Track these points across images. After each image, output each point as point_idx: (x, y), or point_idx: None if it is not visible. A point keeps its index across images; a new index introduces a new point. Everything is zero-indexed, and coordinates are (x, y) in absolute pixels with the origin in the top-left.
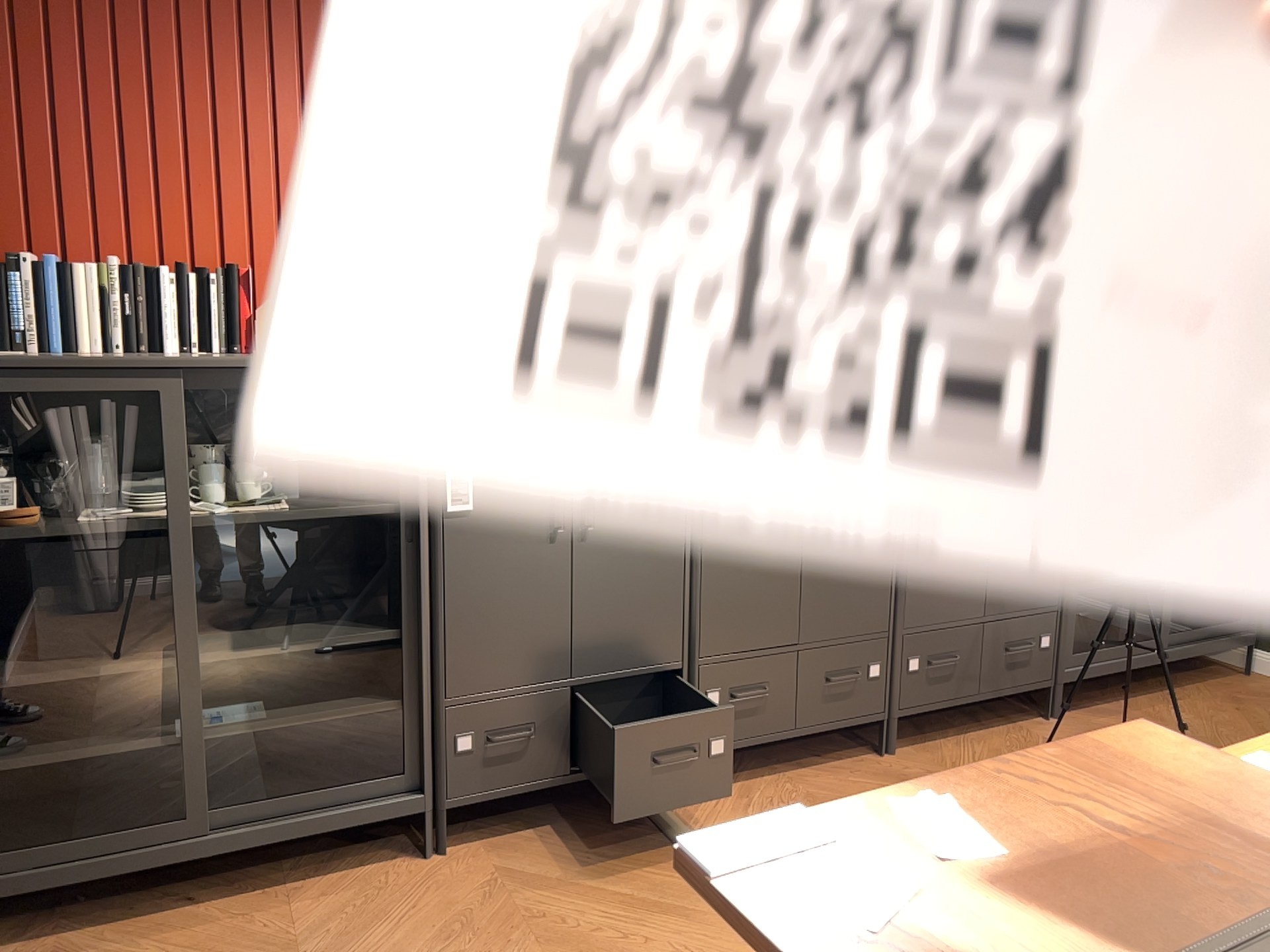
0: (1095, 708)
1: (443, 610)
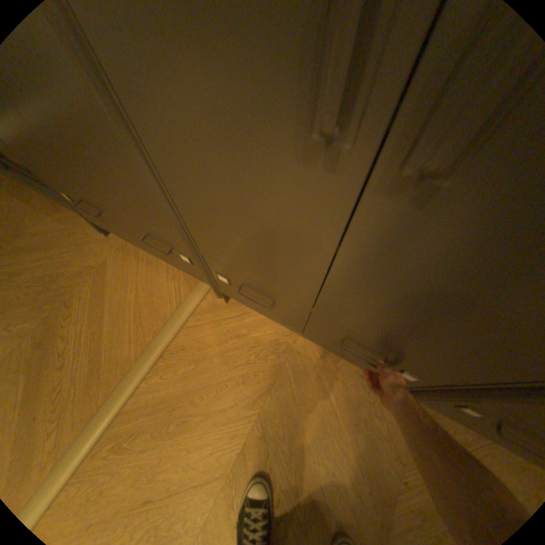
0: None
1: None
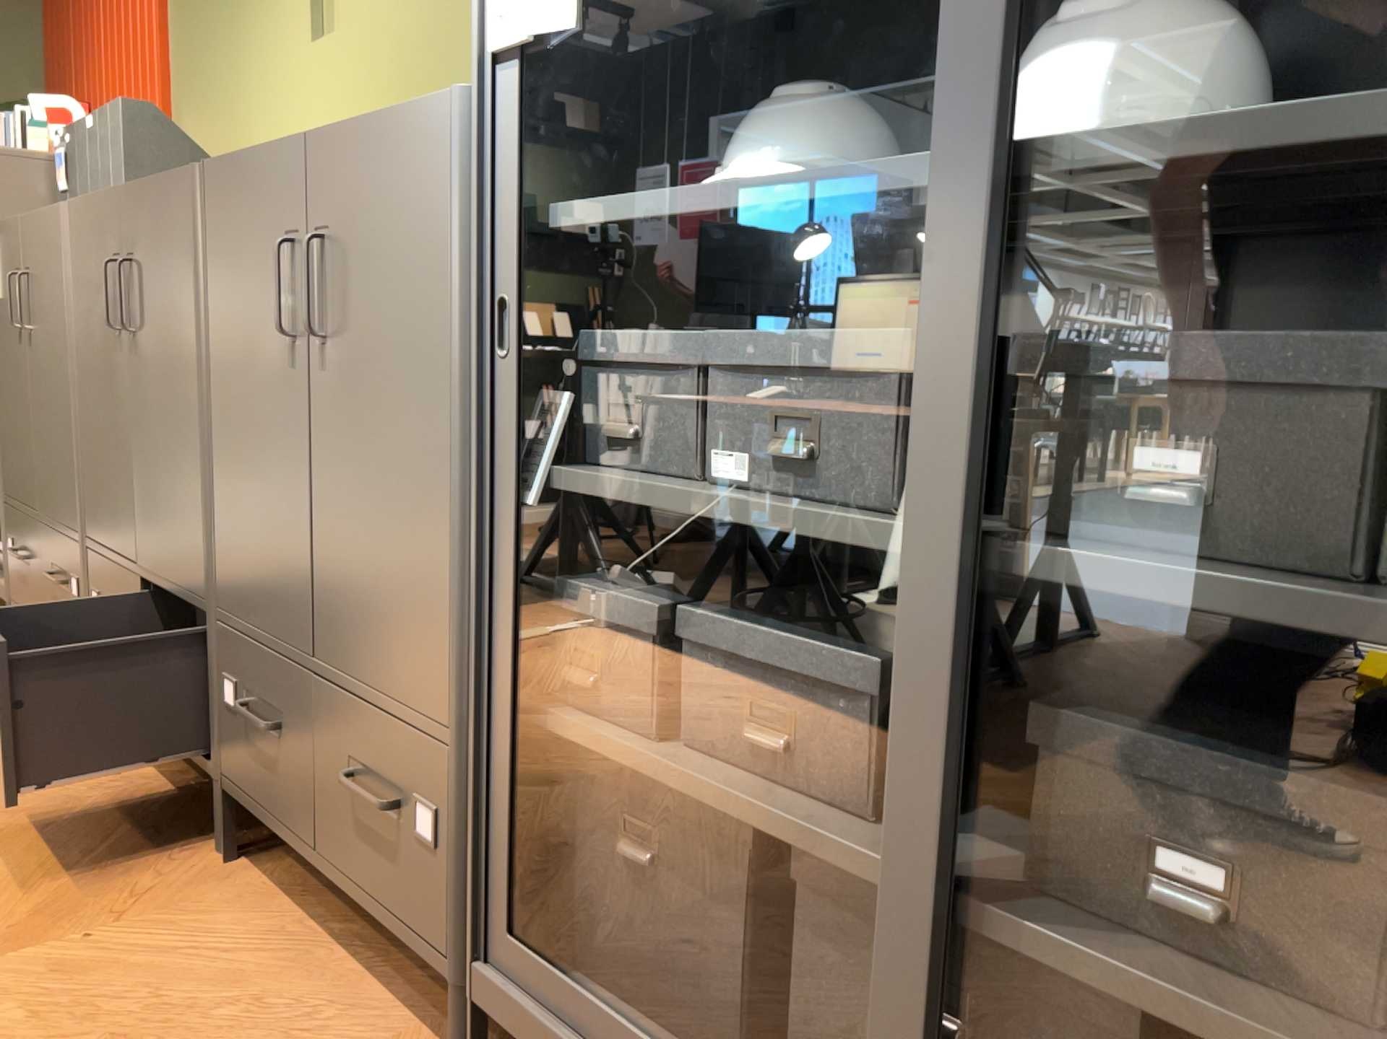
0: None
1: None
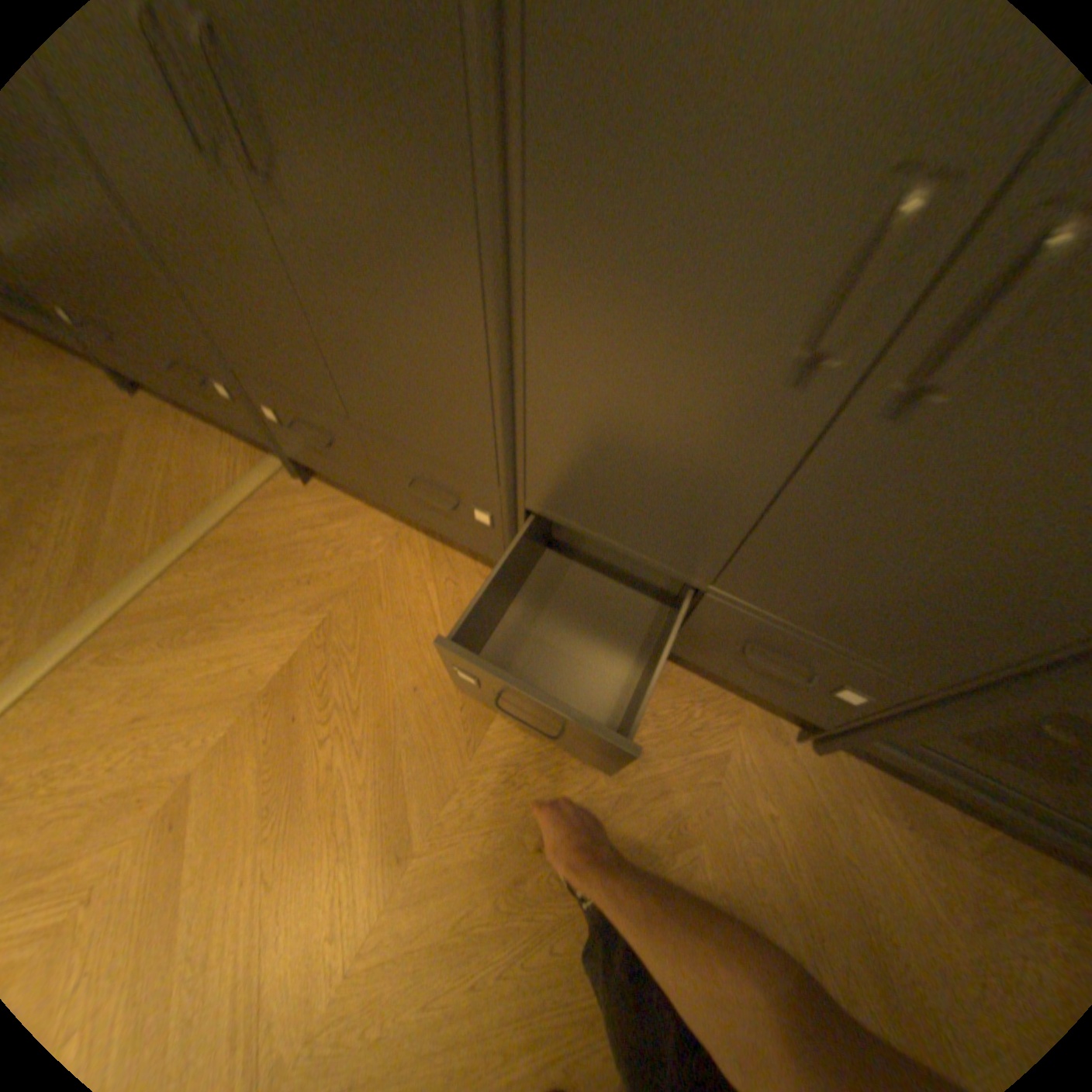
0: (918, 796)
1: None
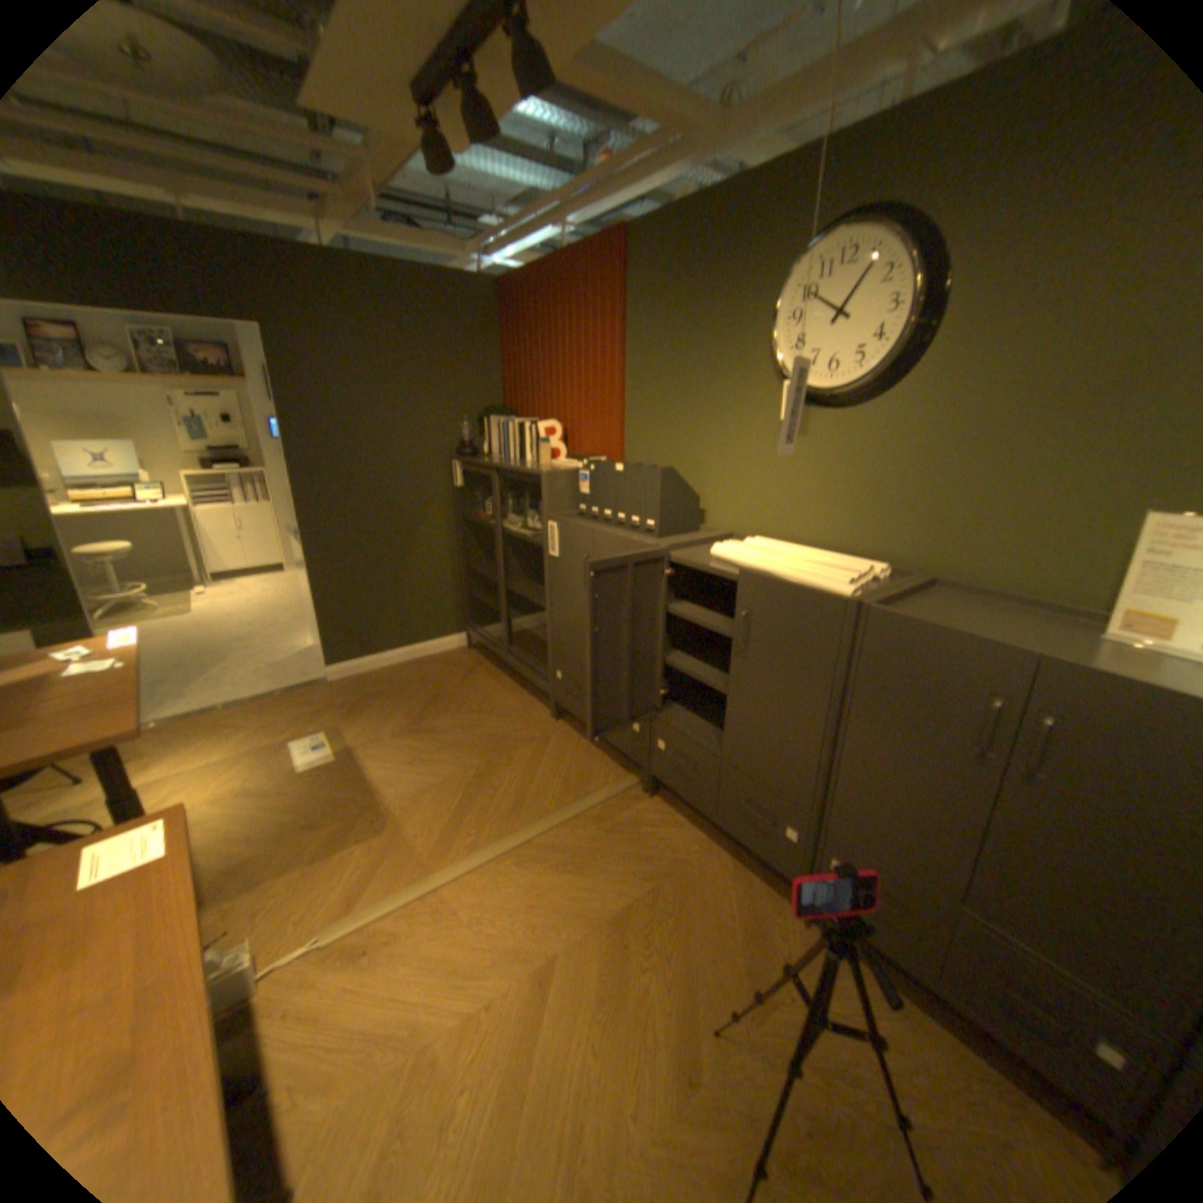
0: None
1: (553, 605)
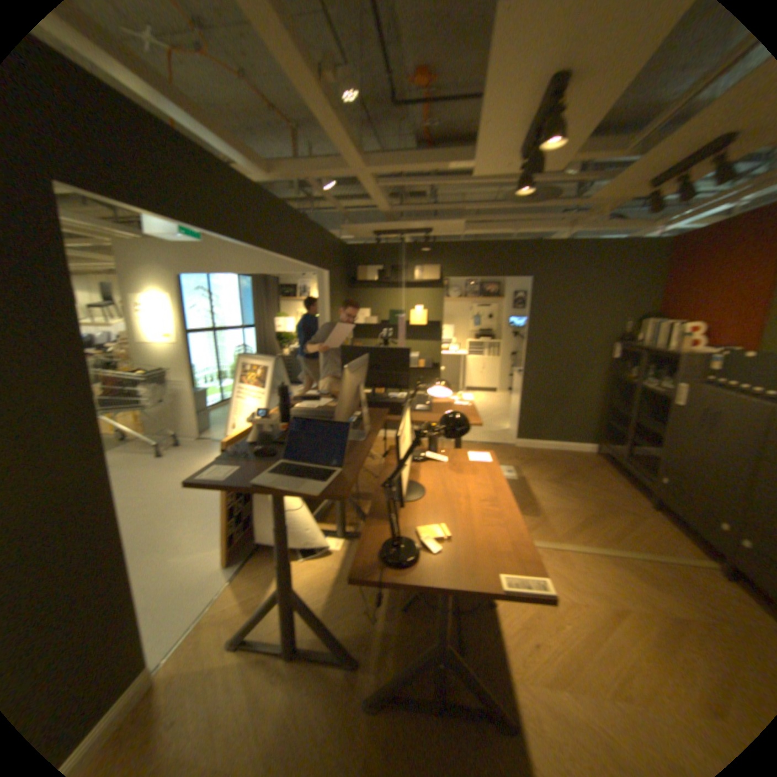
0: None
1: (671, 435)
